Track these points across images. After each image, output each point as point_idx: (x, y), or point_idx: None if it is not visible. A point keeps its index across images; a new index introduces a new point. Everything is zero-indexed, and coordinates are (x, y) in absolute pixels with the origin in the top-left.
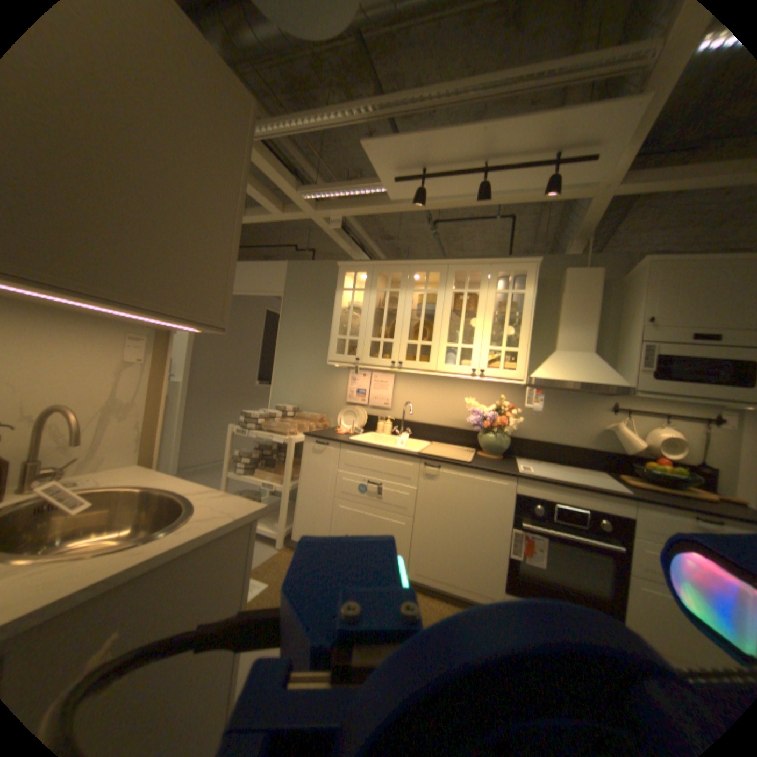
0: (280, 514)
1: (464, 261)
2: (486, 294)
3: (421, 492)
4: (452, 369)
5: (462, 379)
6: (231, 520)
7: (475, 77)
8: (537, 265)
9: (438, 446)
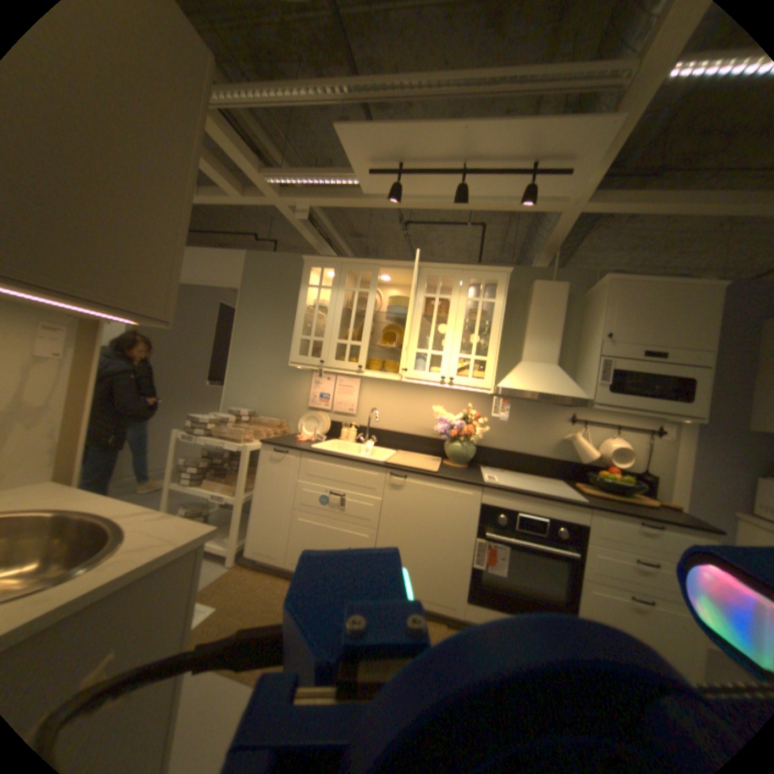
0: (230, 530)
1: (436, 266)
2: (457, 301)
3: (385, 504)
4: (420, 376)
5: (429, 387)
6: (170, 550)
7: (458, 73)
8: (507, 276)
9: (403, 455)
